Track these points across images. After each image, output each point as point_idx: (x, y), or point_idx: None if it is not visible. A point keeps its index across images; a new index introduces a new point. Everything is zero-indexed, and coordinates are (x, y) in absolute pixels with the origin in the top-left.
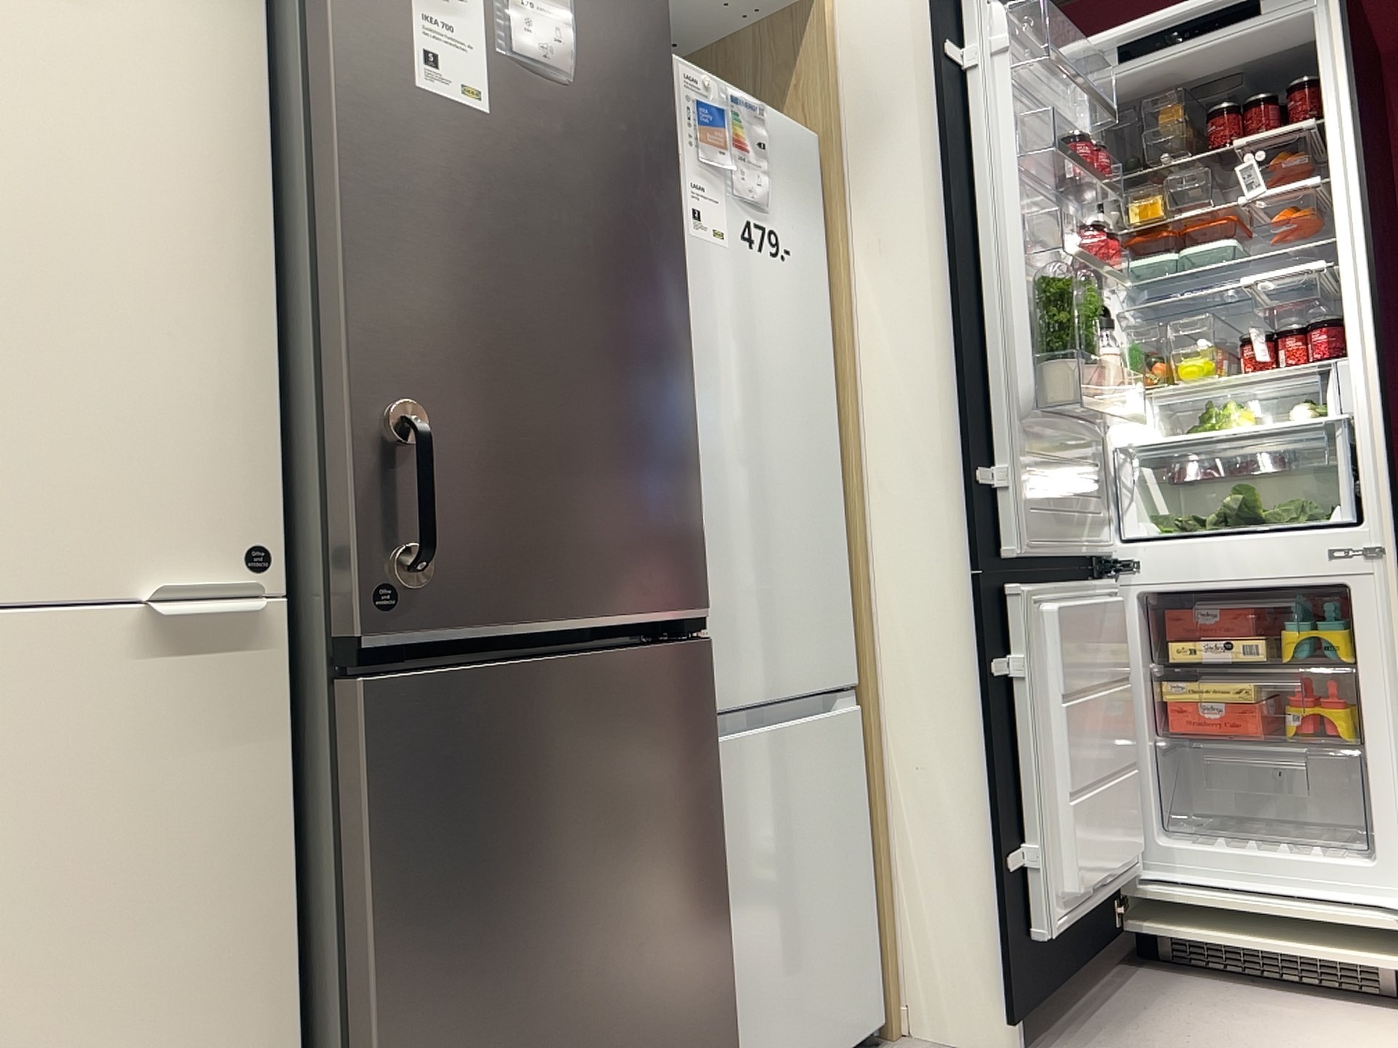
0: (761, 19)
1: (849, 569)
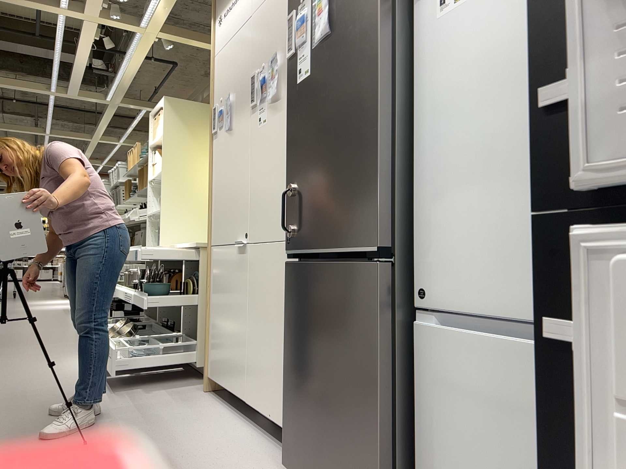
0: None
1: None
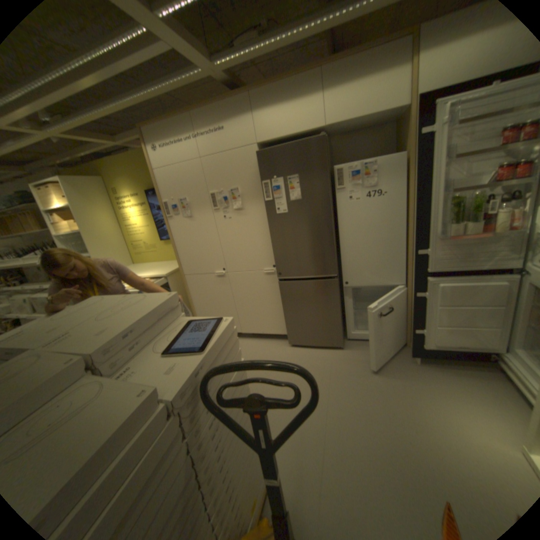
0: (405, 109)
1: (408, 260)
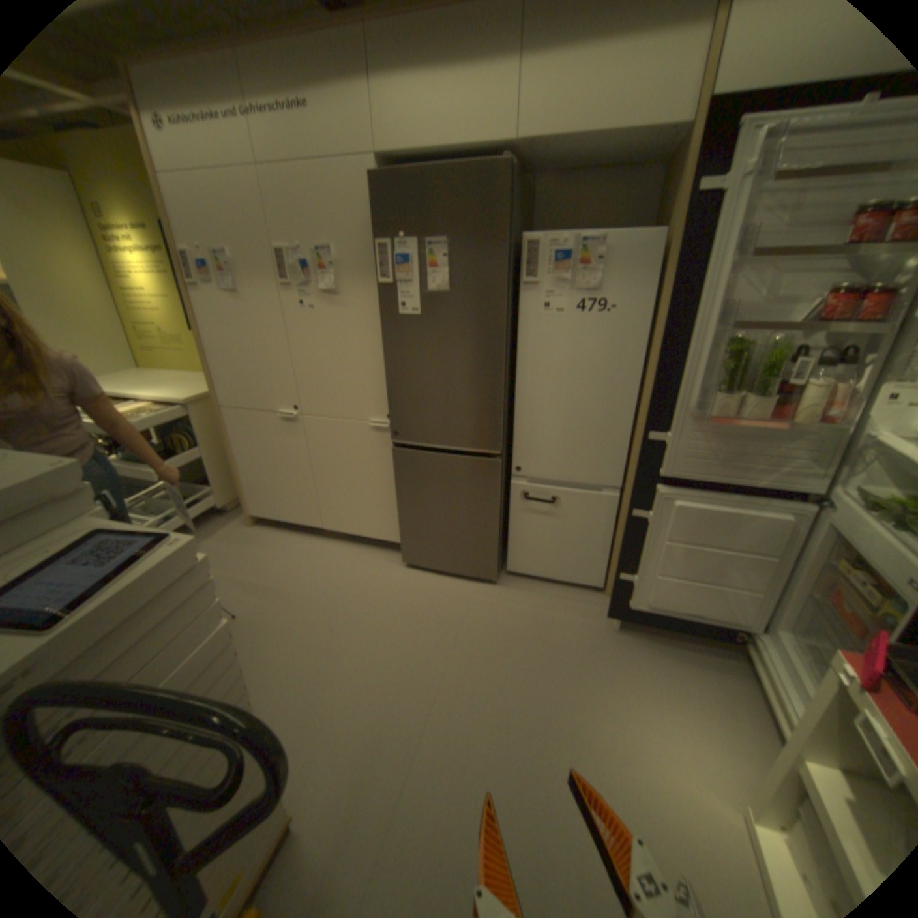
0: (684, 134)
1: (633, 444)
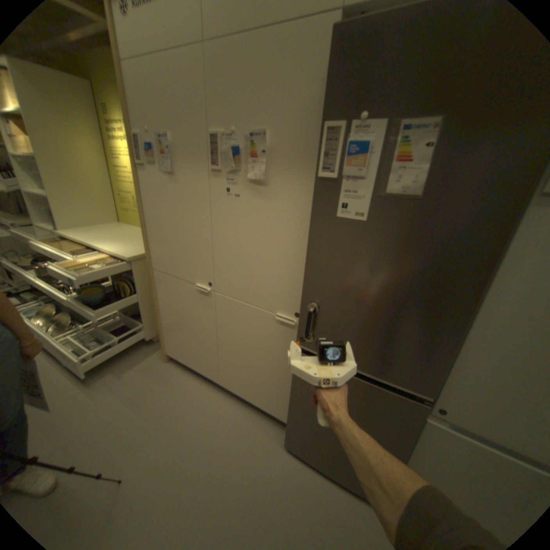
0: None
1: None
